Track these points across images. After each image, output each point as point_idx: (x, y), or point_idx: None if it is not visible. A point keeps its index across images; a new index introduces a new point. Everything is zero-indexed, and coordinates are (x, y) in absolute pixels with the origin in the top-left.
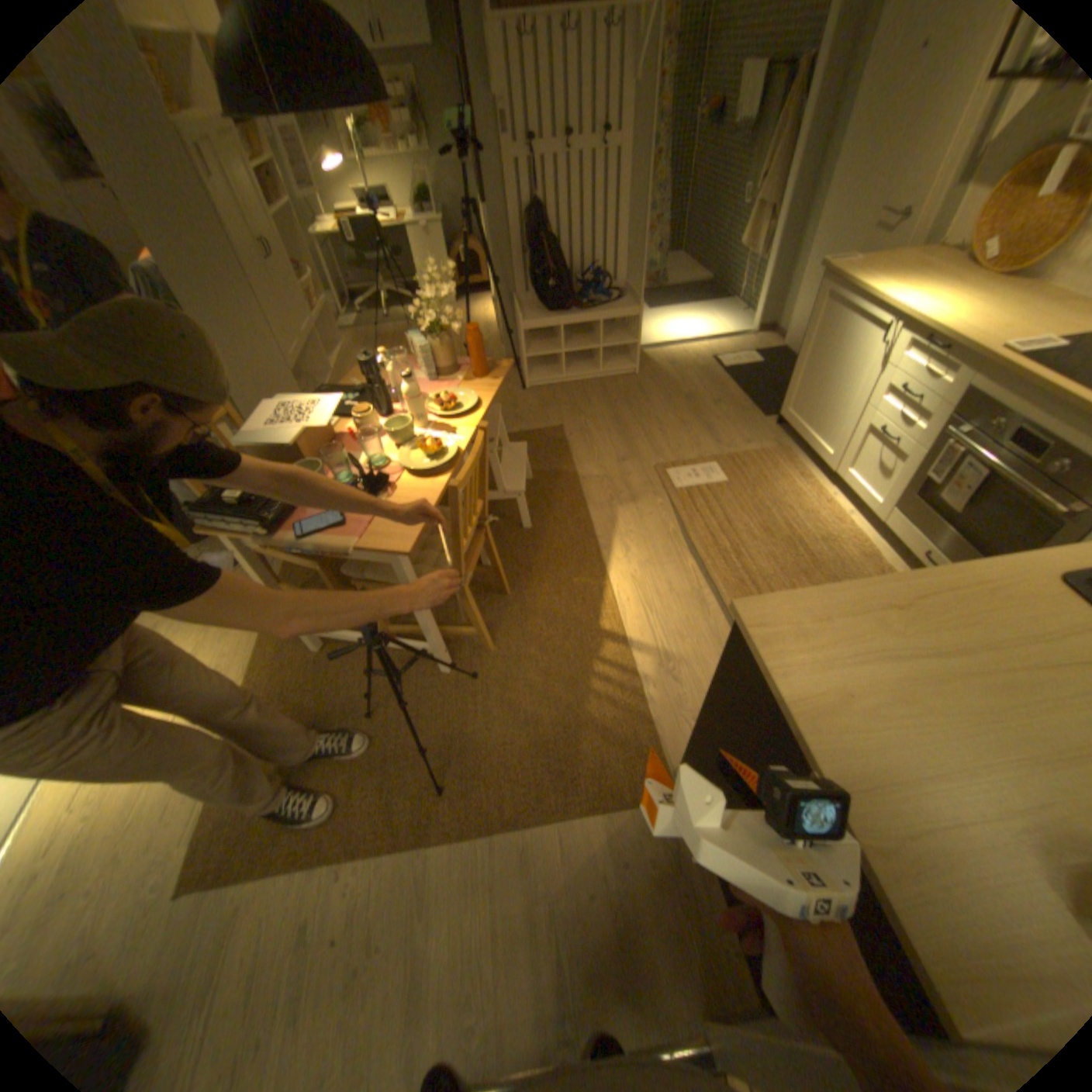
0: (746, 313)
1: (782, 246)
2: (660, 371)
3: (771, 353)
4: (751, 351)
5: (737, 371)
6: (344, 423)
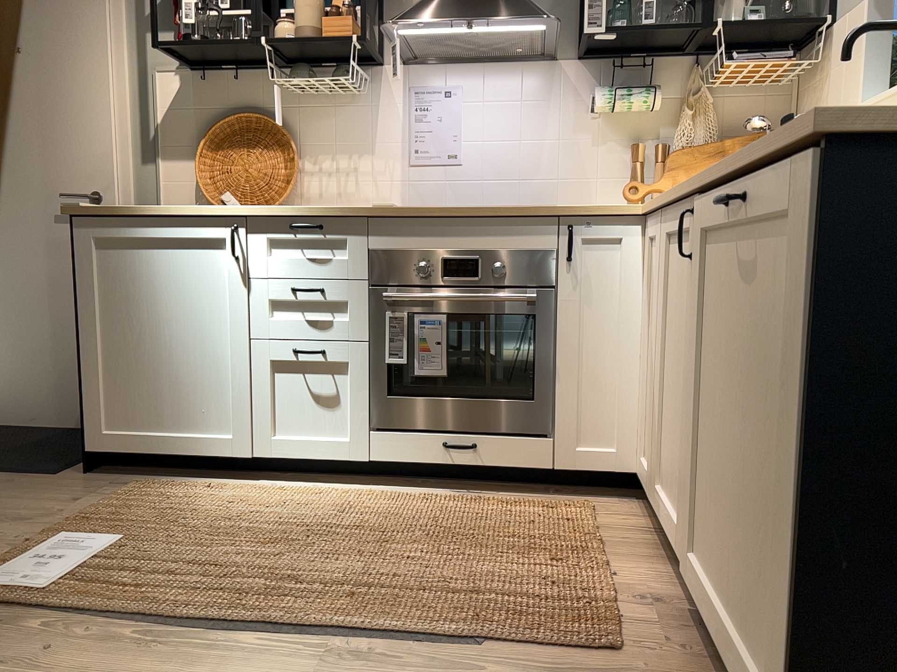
0: None
1: None
2: None
3: None
4: None
5: None
6: None
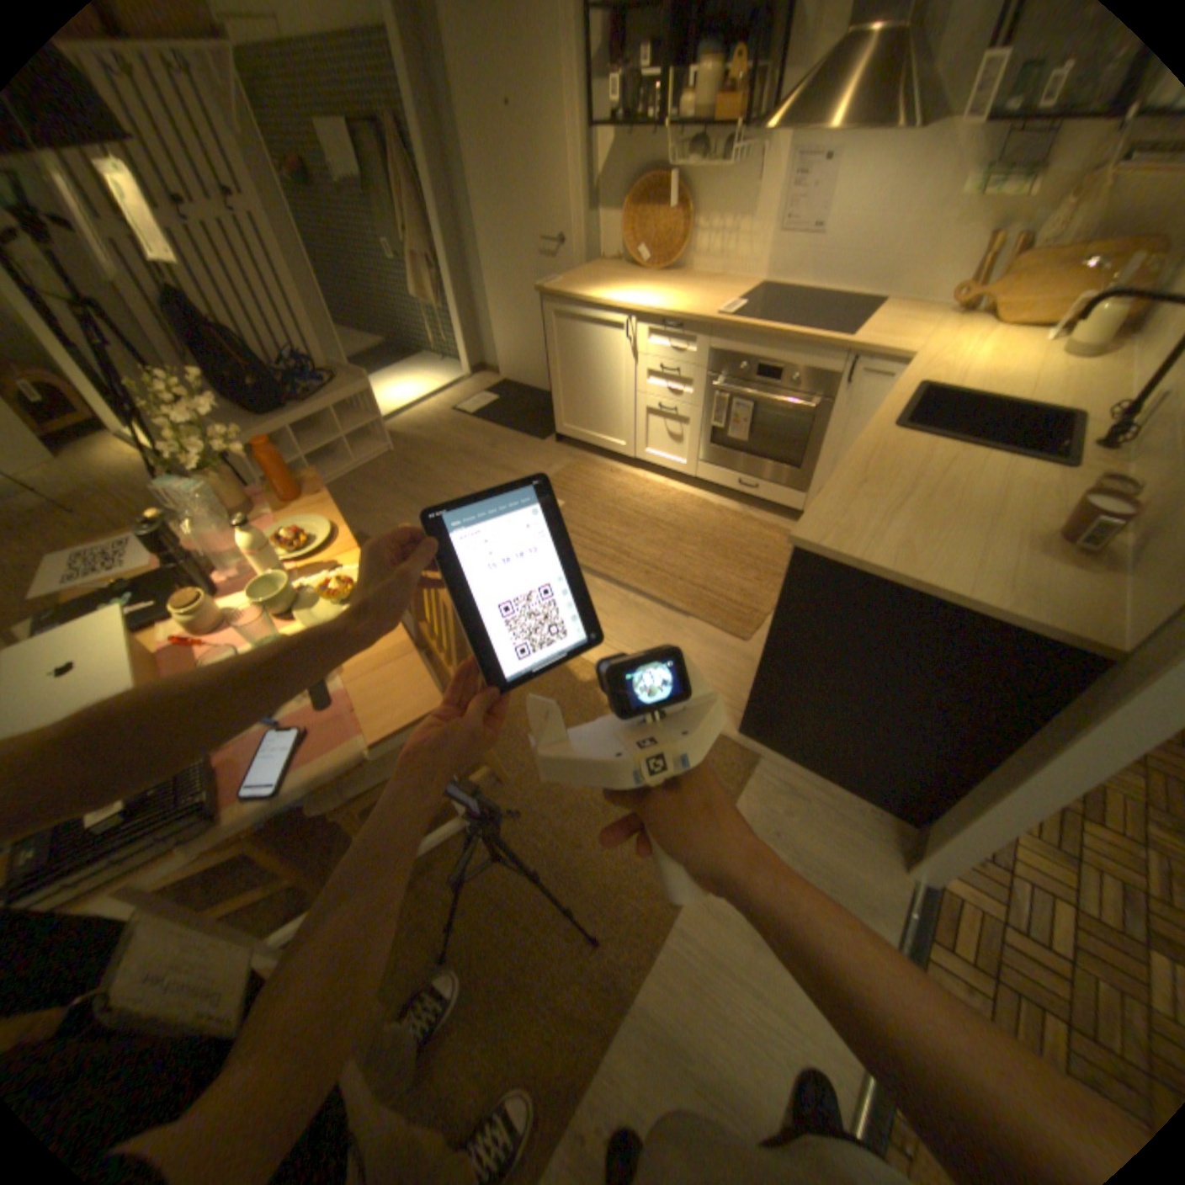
0: (445, 362)
1: (453, 291)
2: (414, 439)
3: (499, 388)
4: (481, 392)
5: (485, 413)
6: (143, 635)
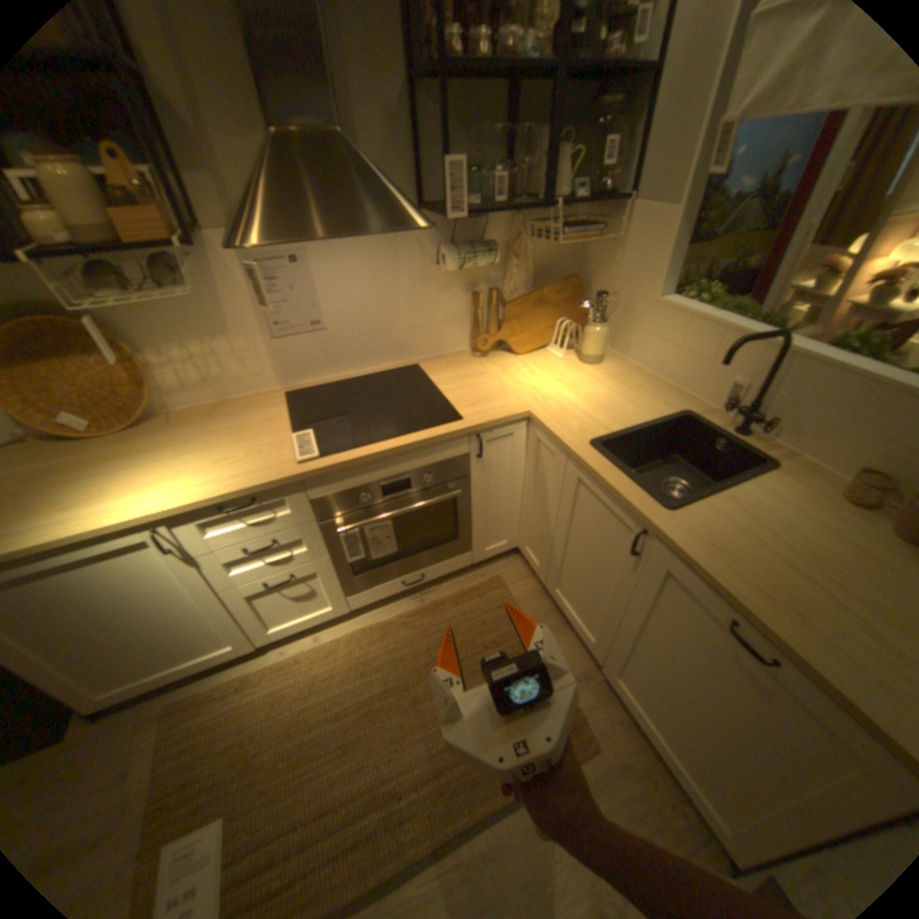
0: None
1: None
2: None
3: None
4: None
5: None
6: None
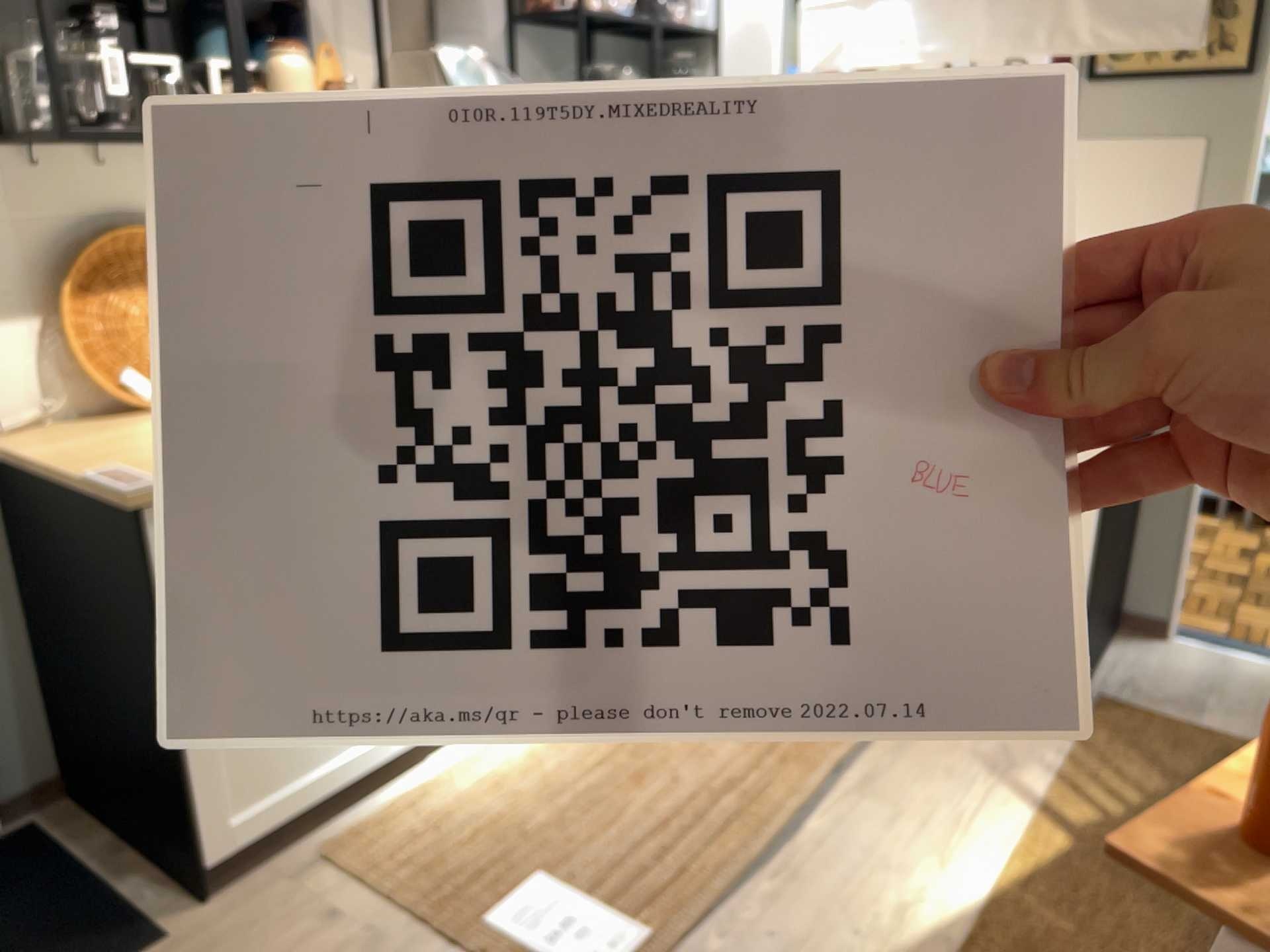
0: None
1: None
2: None
3: None
4: None
5: None
6: None
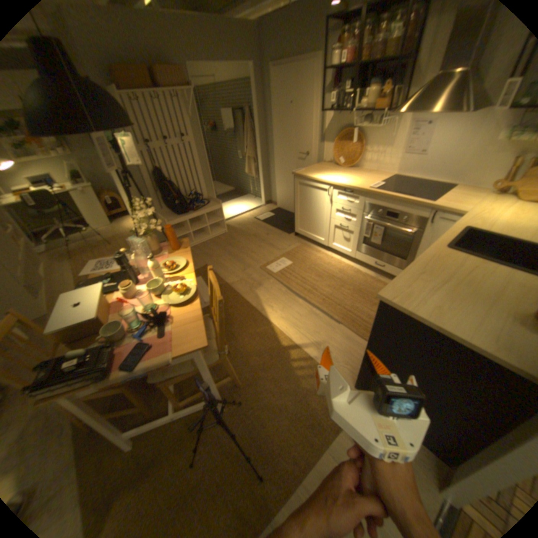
0: (256, 199)
1: (262, 171)
2: (236, 229)
3: (275, 211)
4: (267, 212)
5: (267, 221)
6: (109, 296)
